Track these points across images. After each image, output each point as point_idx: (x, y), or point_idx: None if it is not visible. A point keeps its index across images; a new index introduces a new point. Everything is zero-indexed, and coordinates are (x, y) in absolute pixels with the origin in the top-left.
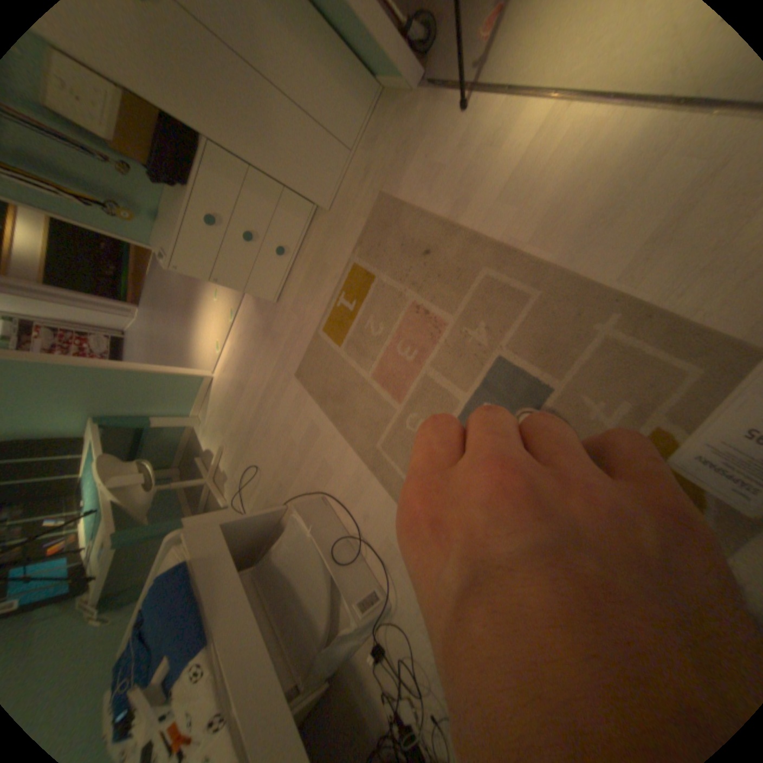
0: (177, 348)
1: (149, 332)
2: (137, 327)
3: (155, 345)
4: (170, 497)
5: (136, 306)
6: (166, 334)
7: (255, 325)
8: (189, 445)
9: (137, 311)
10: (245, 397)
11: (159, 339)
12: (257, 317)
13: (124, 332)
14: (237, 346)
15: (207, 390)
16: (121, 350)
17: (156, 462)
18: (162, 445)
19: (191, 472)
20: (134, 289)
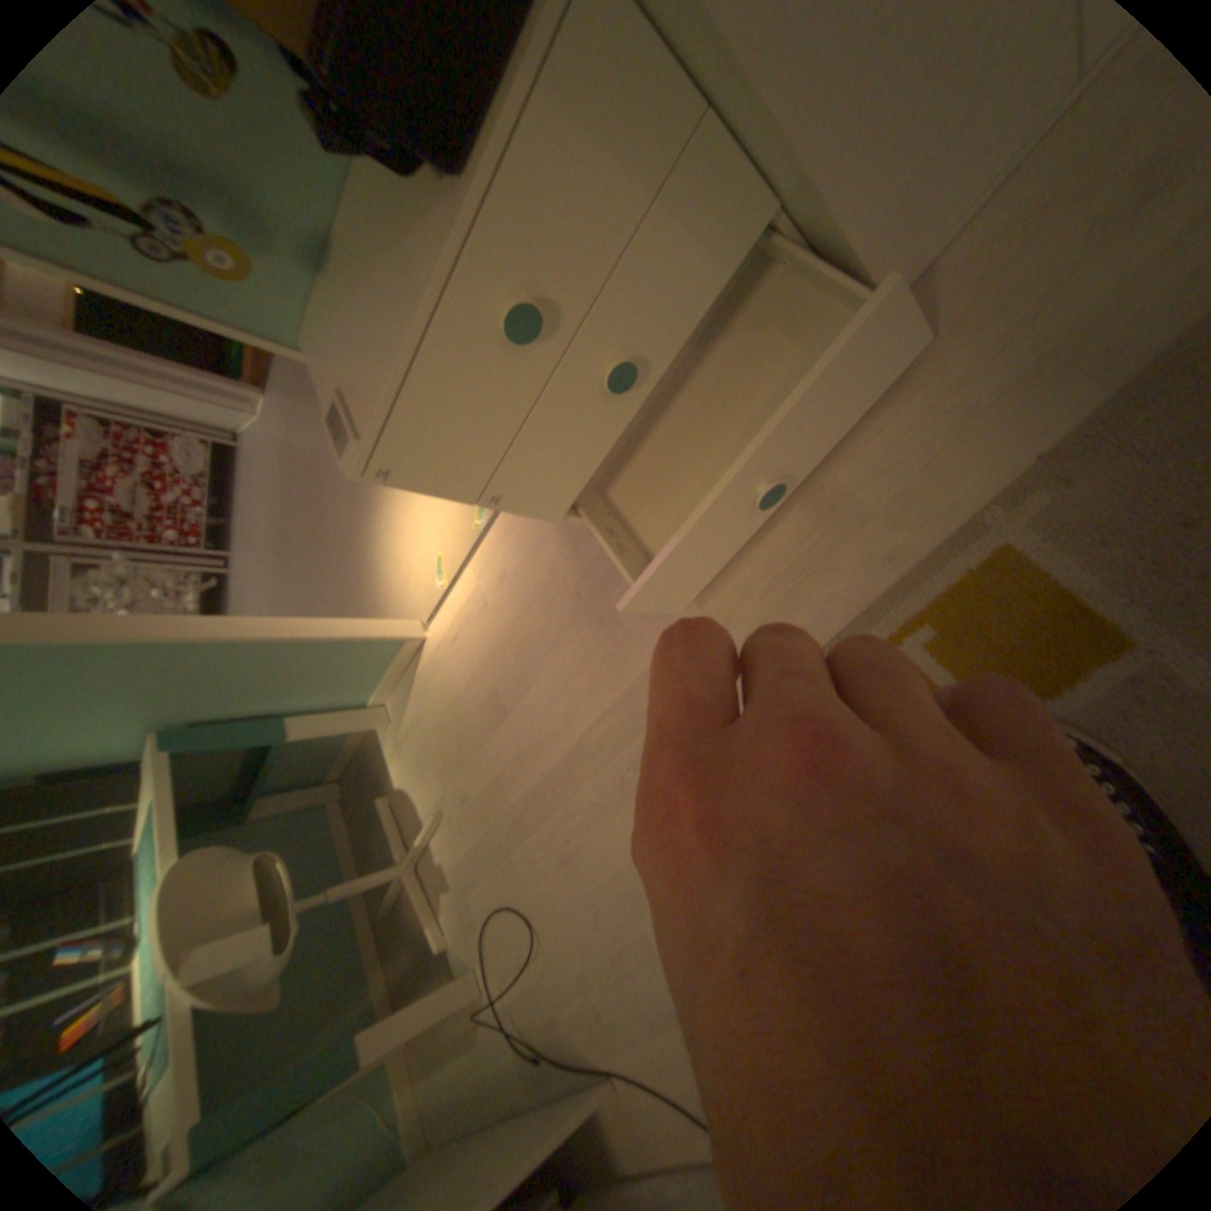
0: (347, 525)
1: (288, 461)
2: (265, 440)
3: (299, 495)
4: (325, 853)
5: (264, 394)
6: (322, 483)
7: (556, 570)
8: (366, 754)
9: (264, 404)
10: (514, 740)
11: (309, 487)
12: (564, 553)
13: (240, 438)
14: (498, 599)
15: (412, 661)
16: (234, 474)
17: (299, 775)
18: (312, 750)
19: (368, 812)
20: (259, 354)
